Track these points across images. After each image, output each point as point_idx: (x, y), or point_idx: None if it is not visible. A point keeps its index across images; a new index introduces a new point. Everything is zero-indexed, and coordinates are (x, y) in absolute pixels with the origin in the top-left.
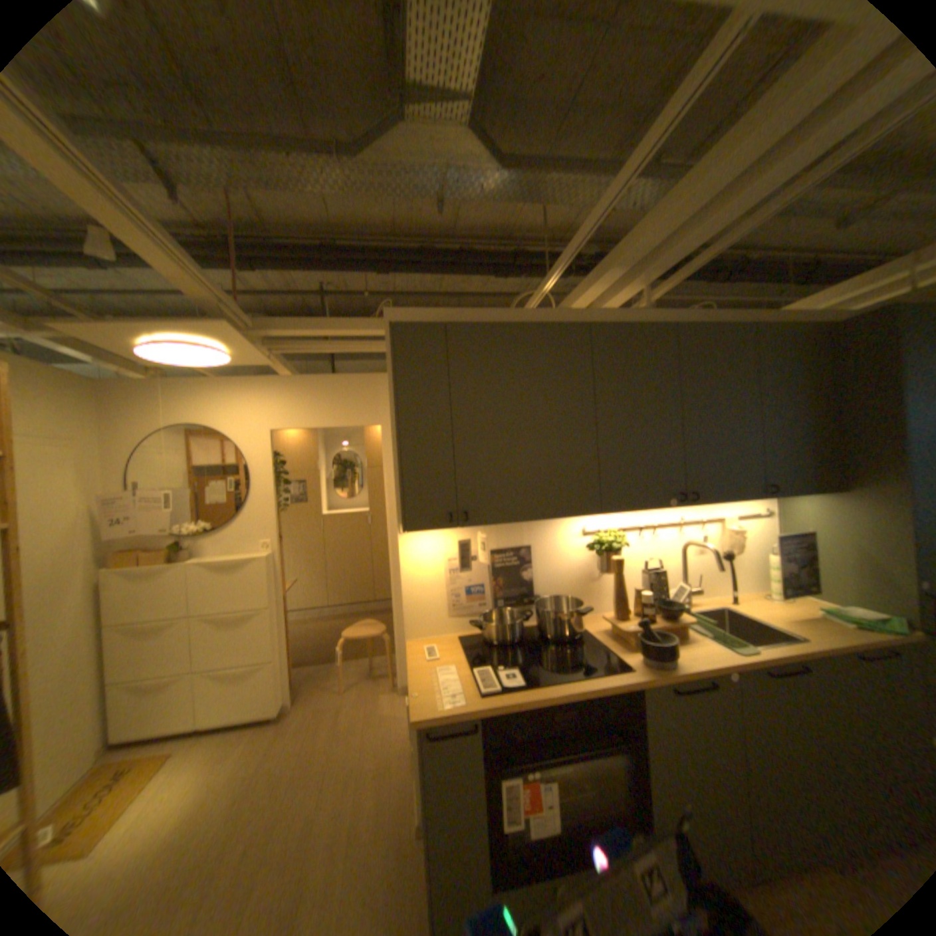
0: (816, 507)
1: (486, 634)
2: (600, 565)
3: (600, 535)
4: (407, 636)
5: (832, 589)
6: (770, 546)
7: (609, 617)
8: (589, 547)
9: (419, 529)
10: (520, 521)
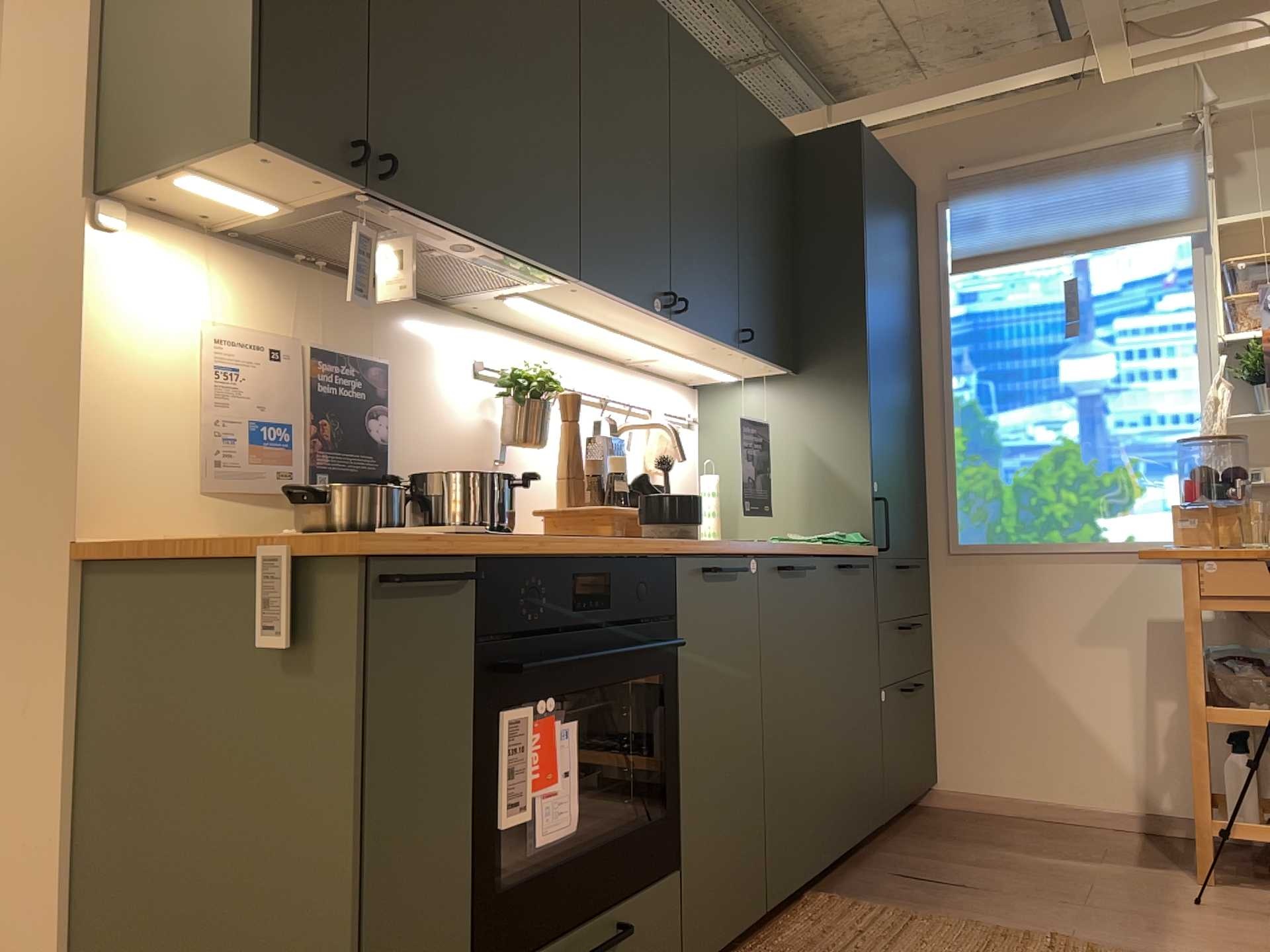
0: (757, 403)
1: (320, 521)
2: (514, 429)
3: (516, 368)
4: (86, 523)
5: (774, 522)
6: (697, 469)
7: (549, 508)
8: (498, 387)
9: (286, 151)
10: (465, 235)
